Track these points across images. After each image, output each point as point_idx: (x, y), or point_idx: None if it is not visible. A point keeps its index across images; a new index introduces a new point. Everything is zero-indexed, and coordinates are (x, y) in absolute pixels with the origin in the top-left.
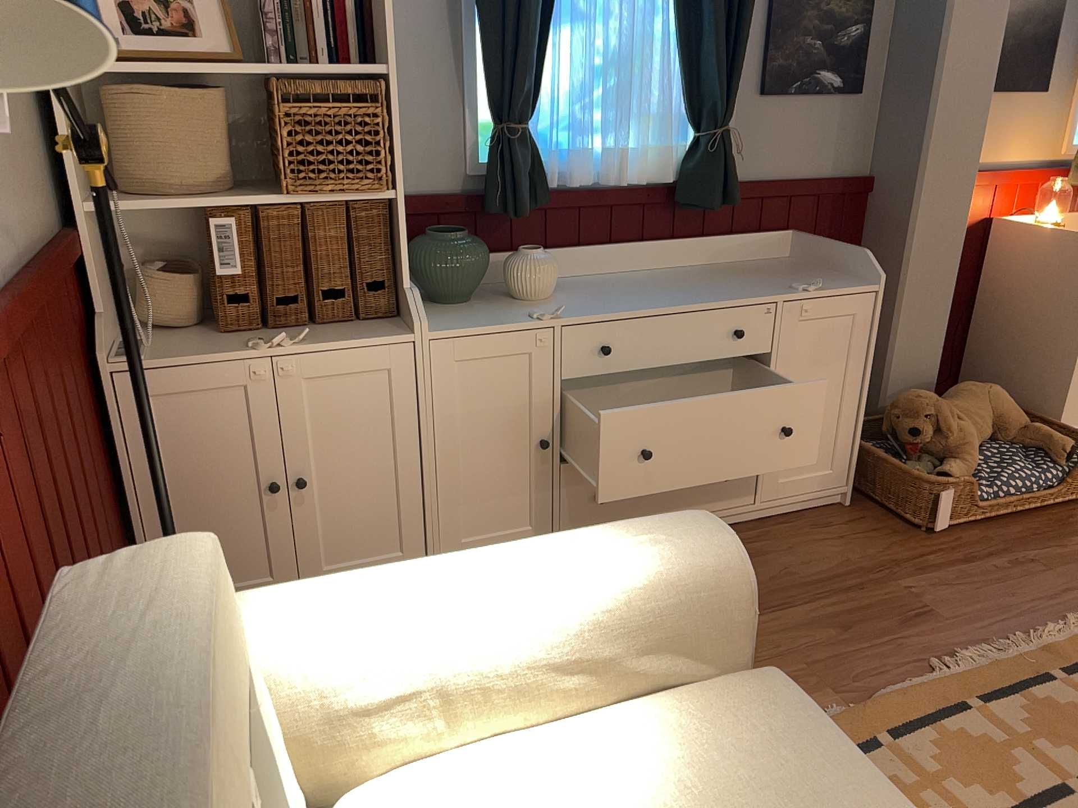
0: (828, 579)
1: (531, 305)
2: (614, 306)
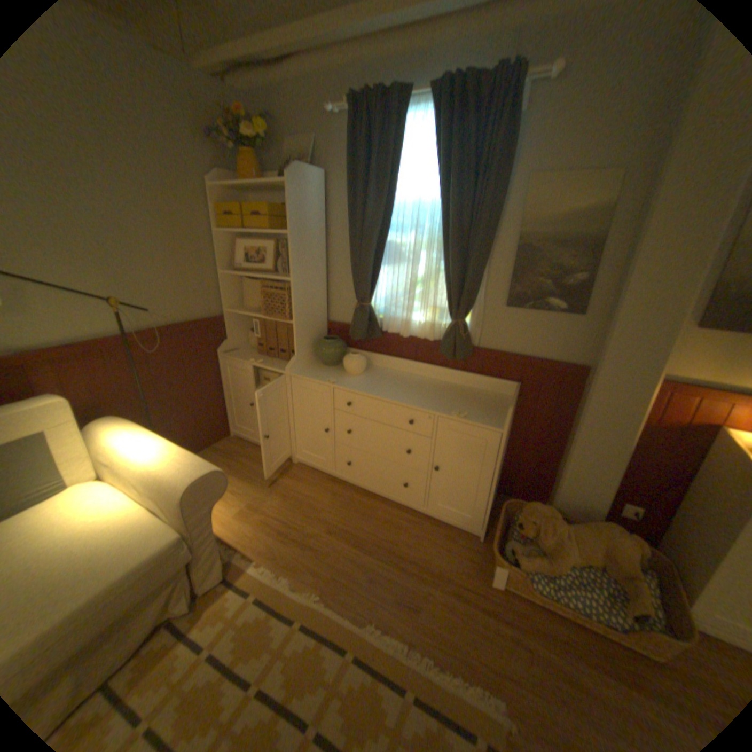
0: (406, 560)
1: (343, 376)
2: (363, 388)
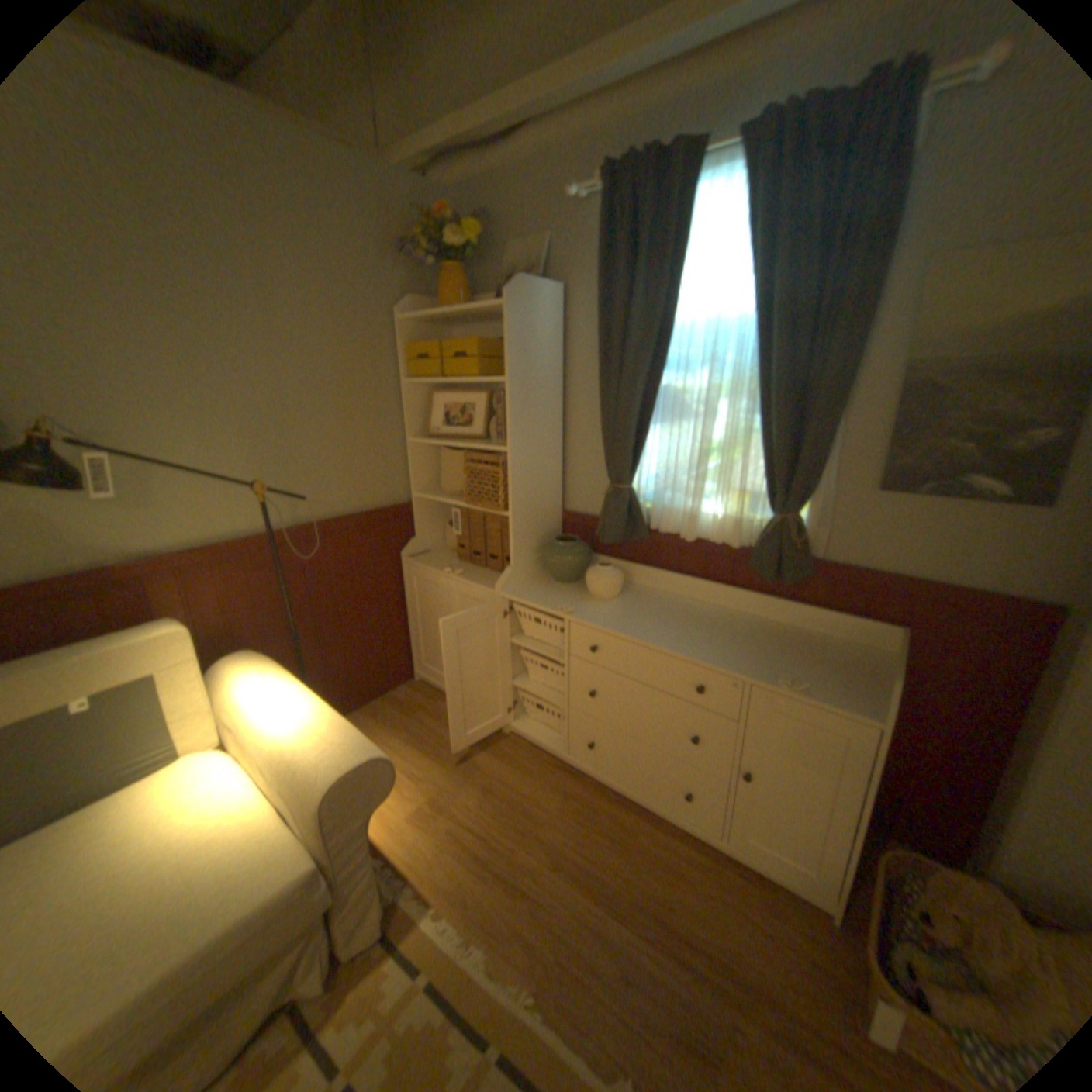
0: (691, 944)
1: (585, 601)
2: (617, 623)
